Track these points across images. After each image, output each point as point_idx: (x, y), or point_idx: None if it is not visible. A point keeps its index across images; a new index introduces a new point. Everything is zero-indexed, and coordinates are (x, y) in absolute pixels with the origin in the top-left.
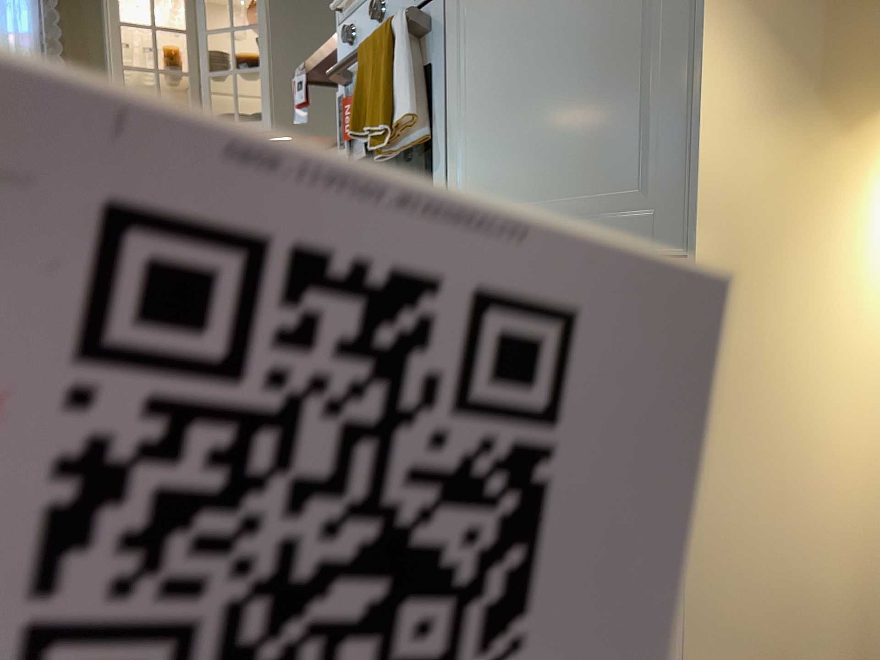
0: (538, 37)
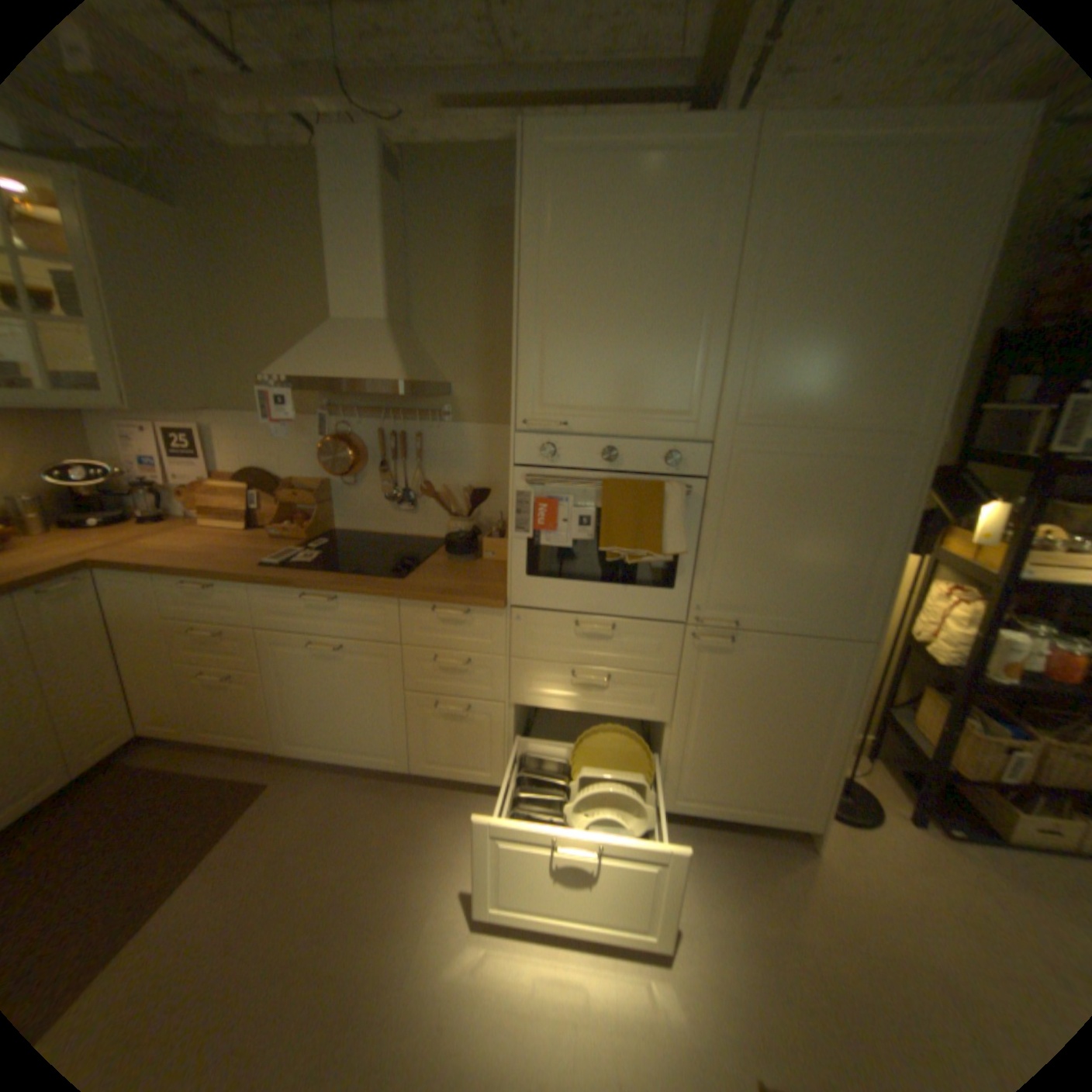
0: (793, 537)
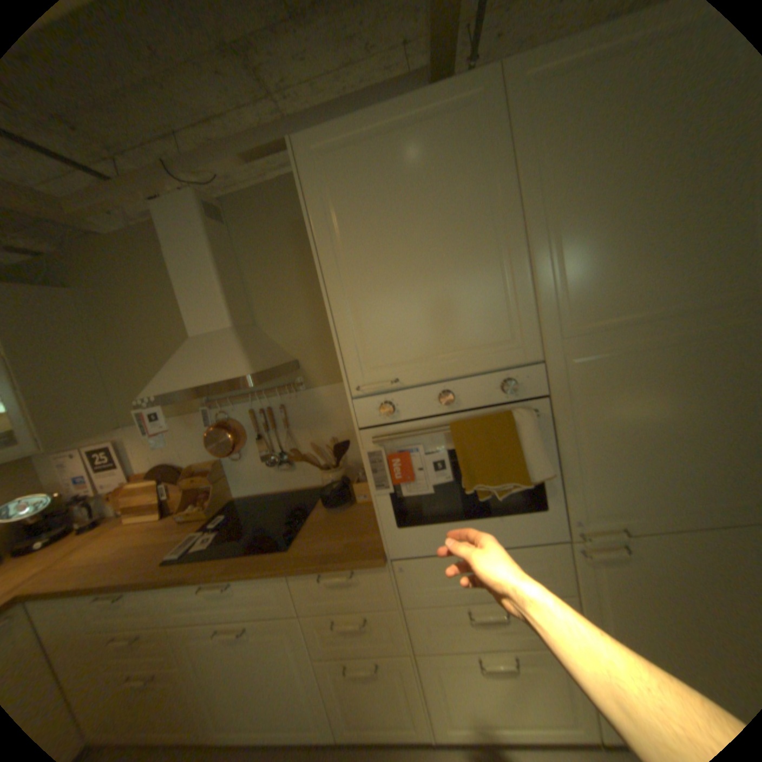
0: (658, 431)
